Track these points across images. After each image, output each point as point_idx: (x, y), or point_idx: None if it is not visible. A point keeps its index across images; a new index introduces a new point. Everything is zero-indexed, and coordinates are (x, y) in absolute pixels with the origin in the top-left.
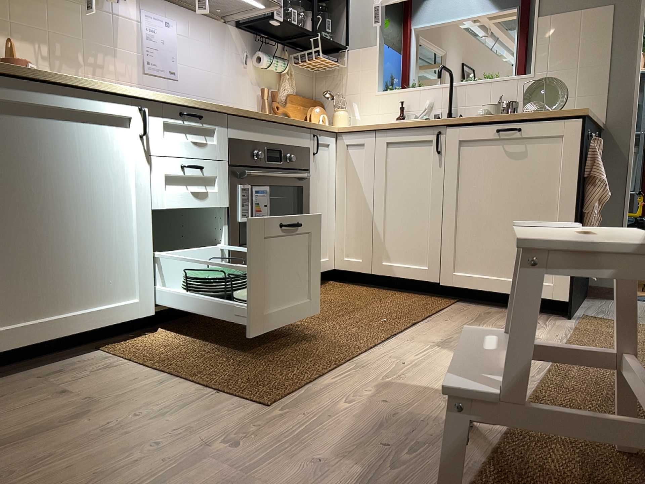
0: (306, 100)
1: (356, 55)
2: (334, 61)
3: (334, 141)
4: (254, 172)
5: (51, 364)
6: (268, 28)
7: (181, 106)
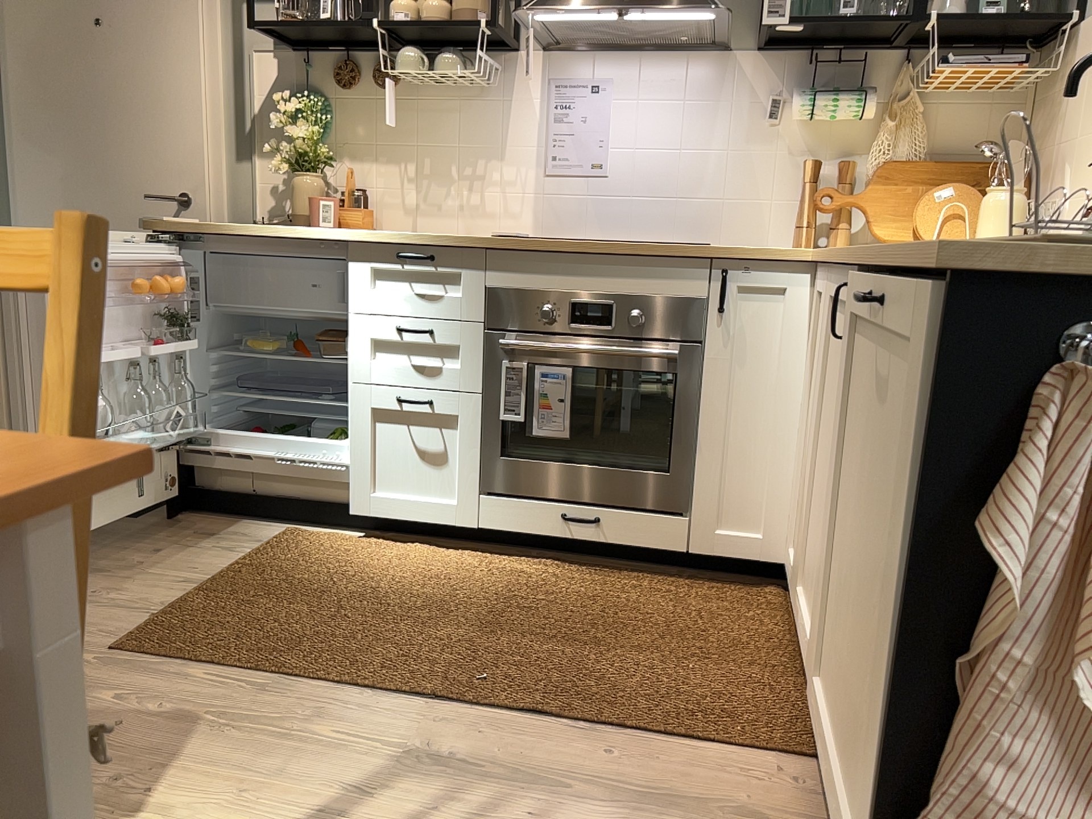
0: (934, 173)
1: (1090, 32)
2: (1009, 64)
3: (807, 285)
4: (516, 344)
5: (238, 526)
6: (819, 34)
7: (394, 243)
